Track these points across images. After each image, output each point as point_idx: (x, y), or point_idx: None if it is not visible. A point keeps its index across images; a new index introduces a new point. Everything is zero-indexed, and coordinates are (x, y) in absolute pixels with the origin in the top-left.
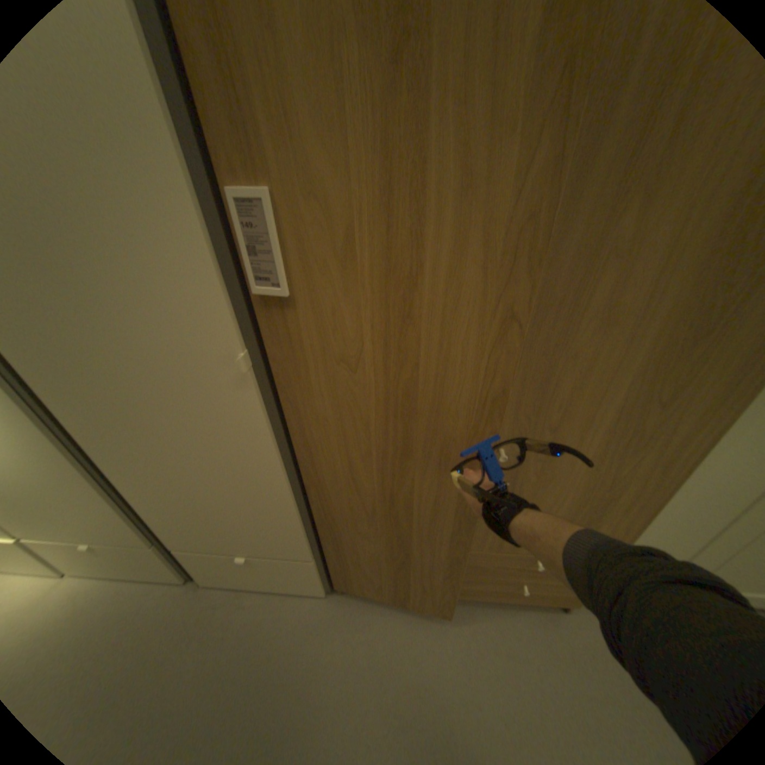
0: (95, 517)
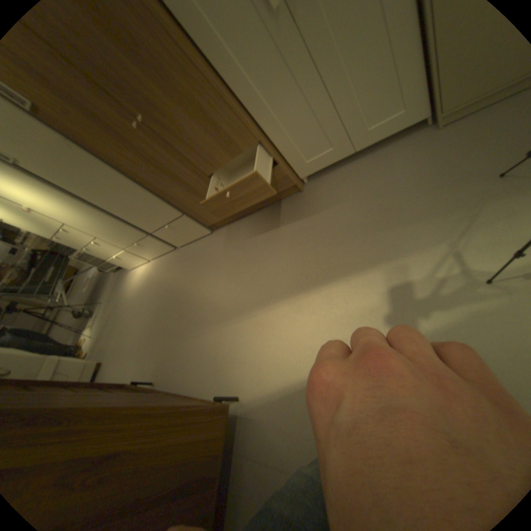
0: (122, 227)
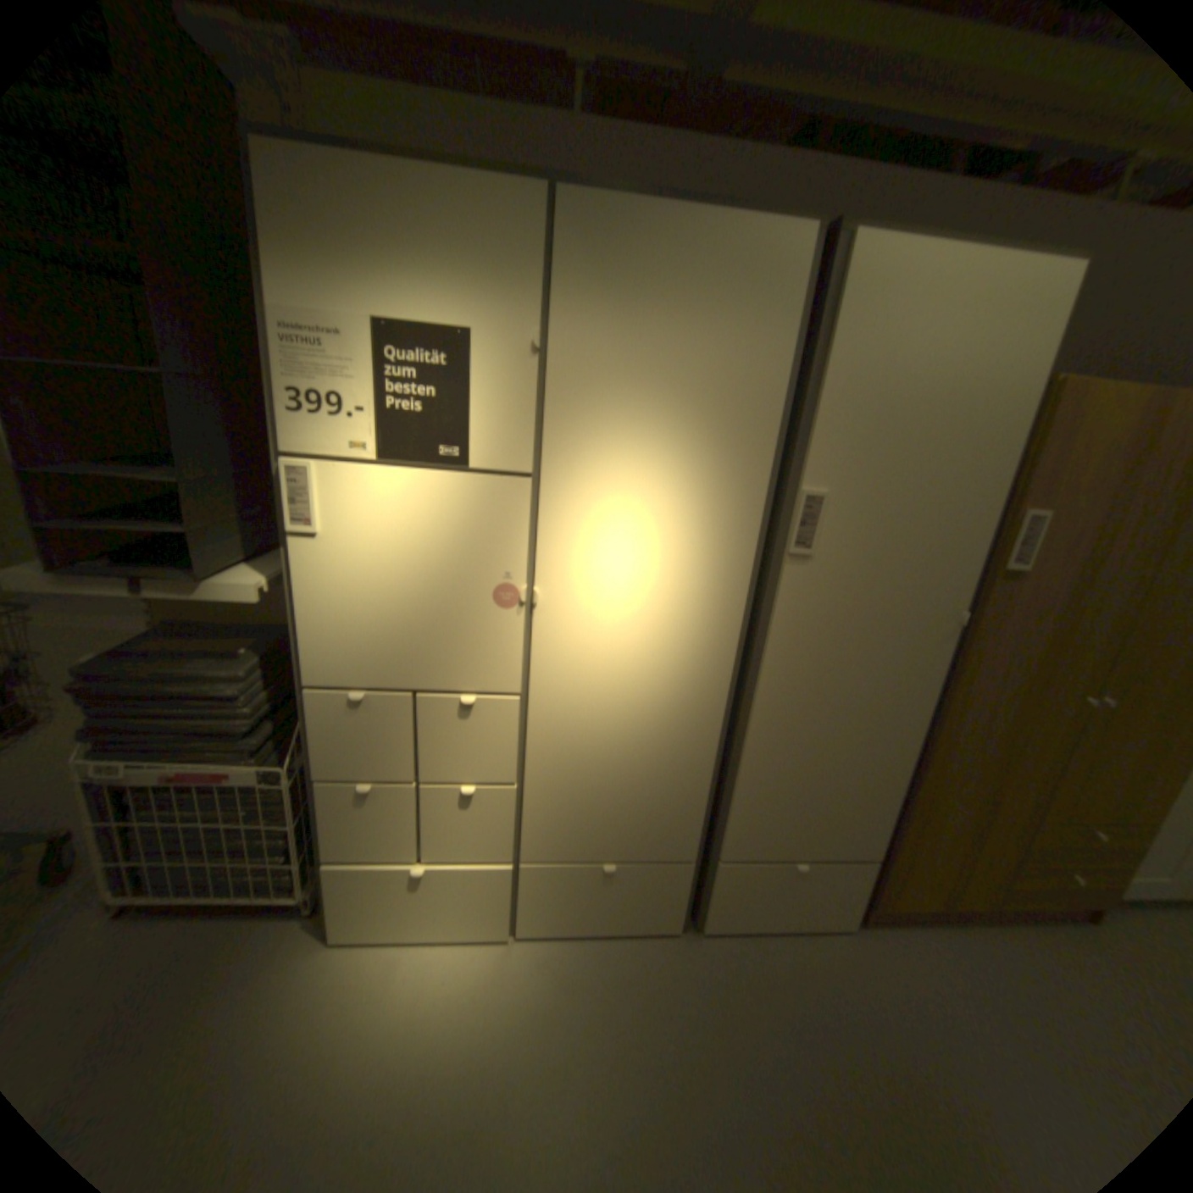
0: (674, 809)
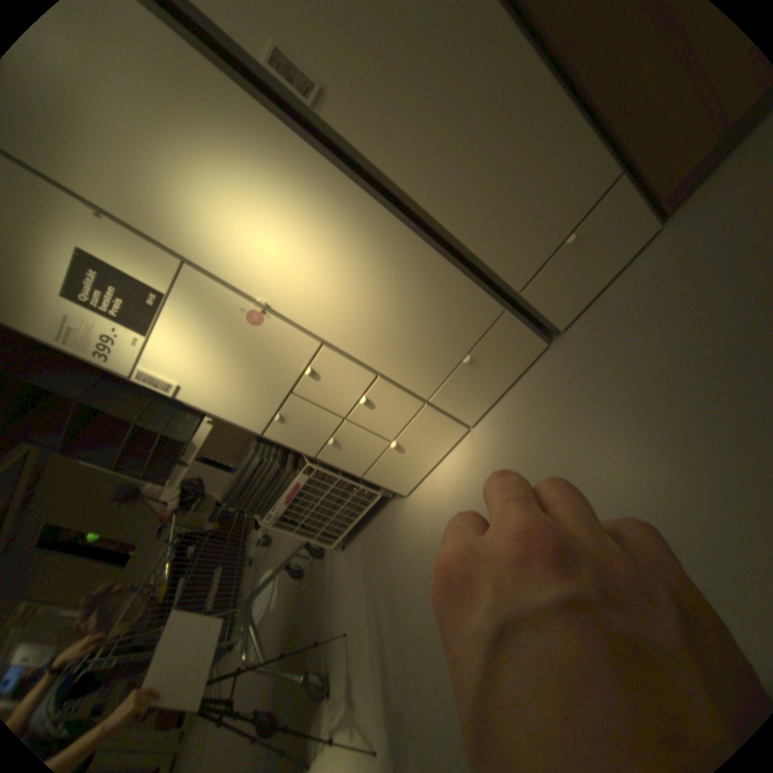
0: (459, 300)
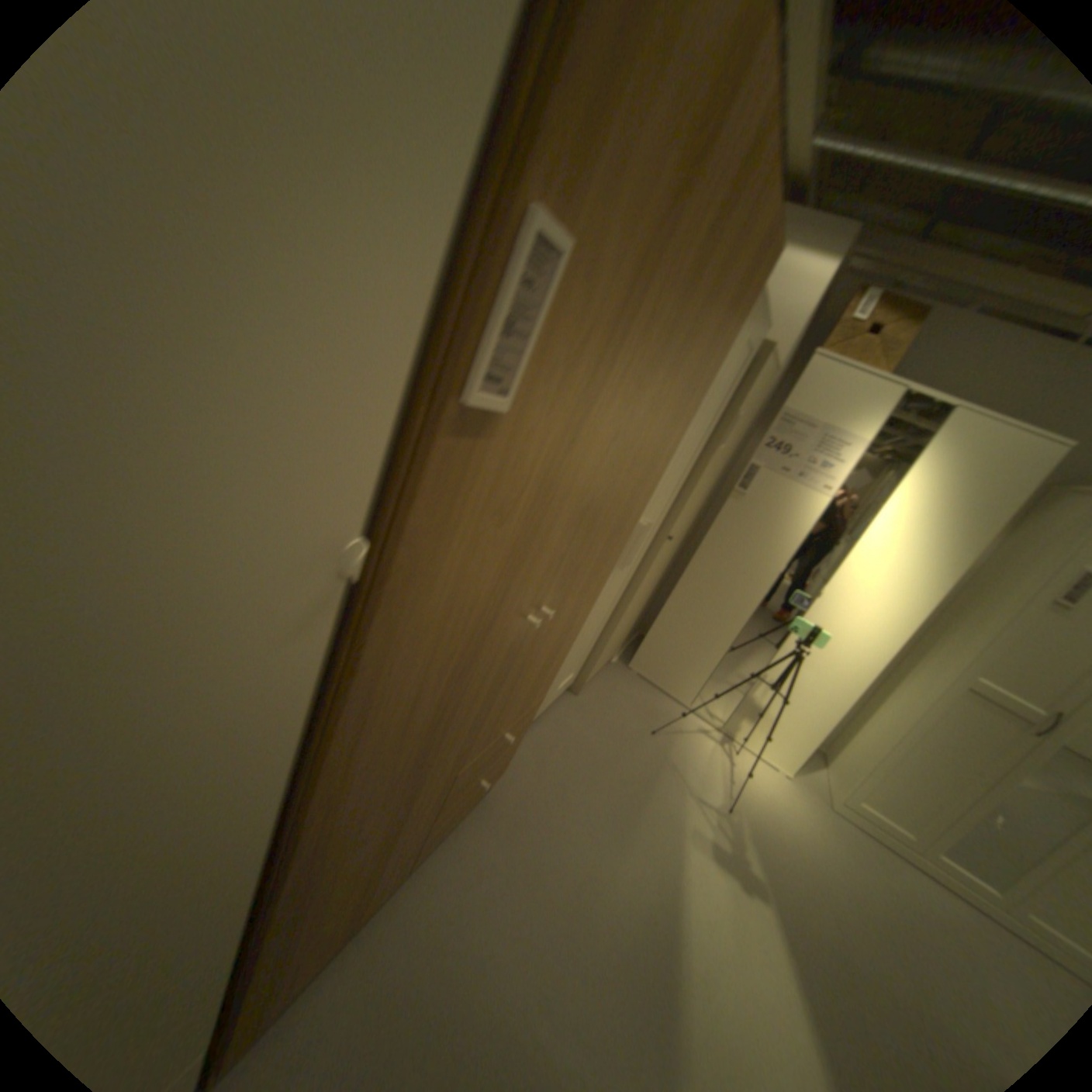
0: None
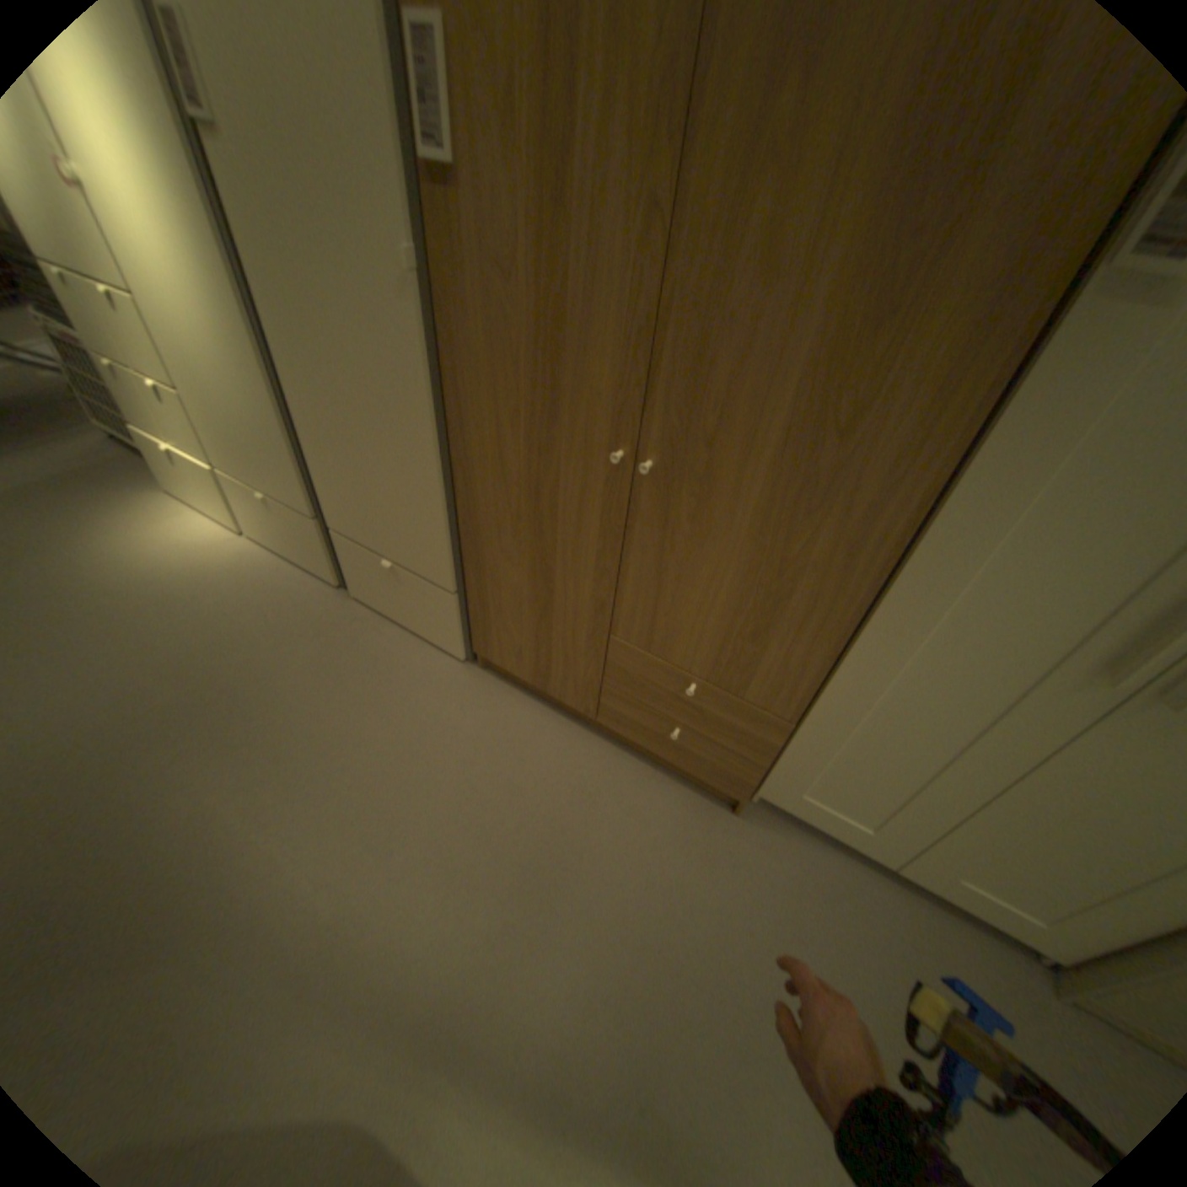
0: (275, 456)
